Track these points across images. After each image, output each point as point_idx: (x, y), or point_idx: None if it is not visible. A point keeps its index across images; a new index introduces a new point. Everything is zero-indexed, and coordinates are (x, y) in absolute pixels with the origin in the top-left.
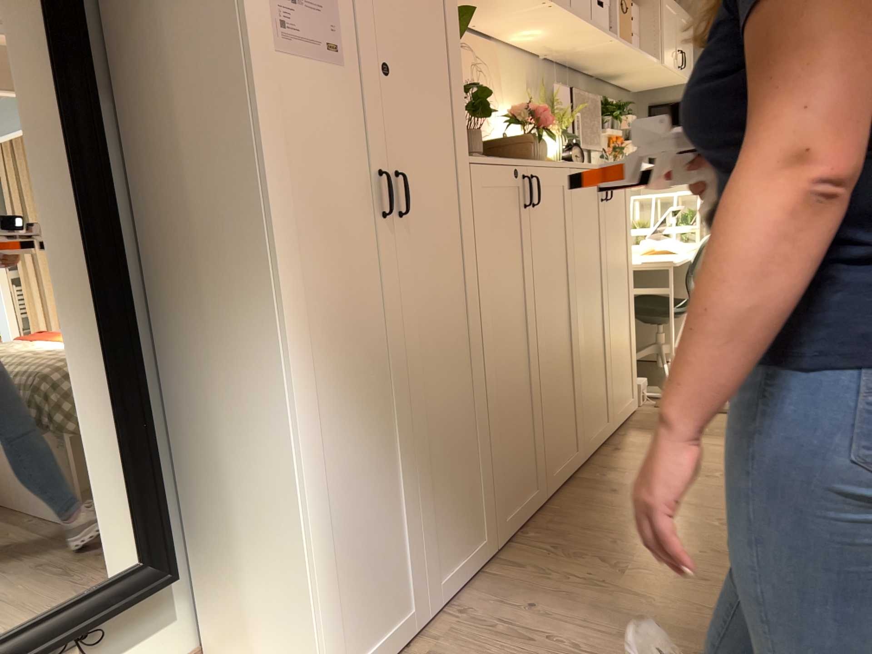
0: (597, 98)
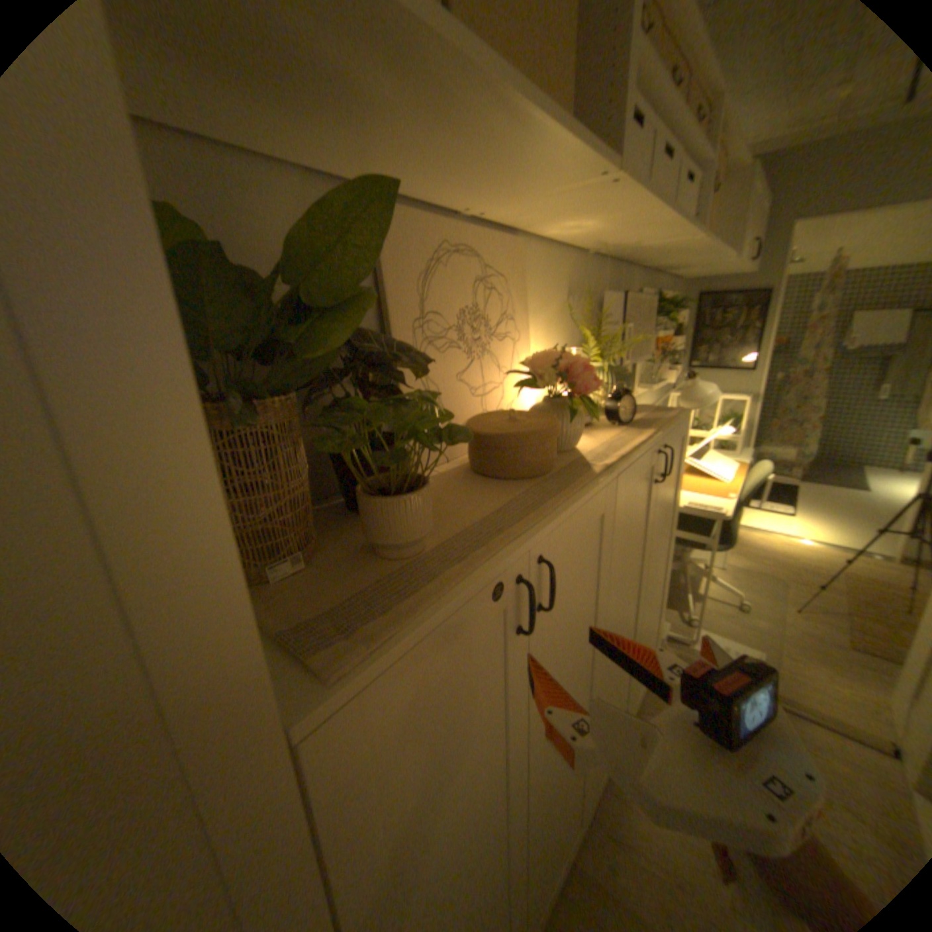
0: (656, 299)
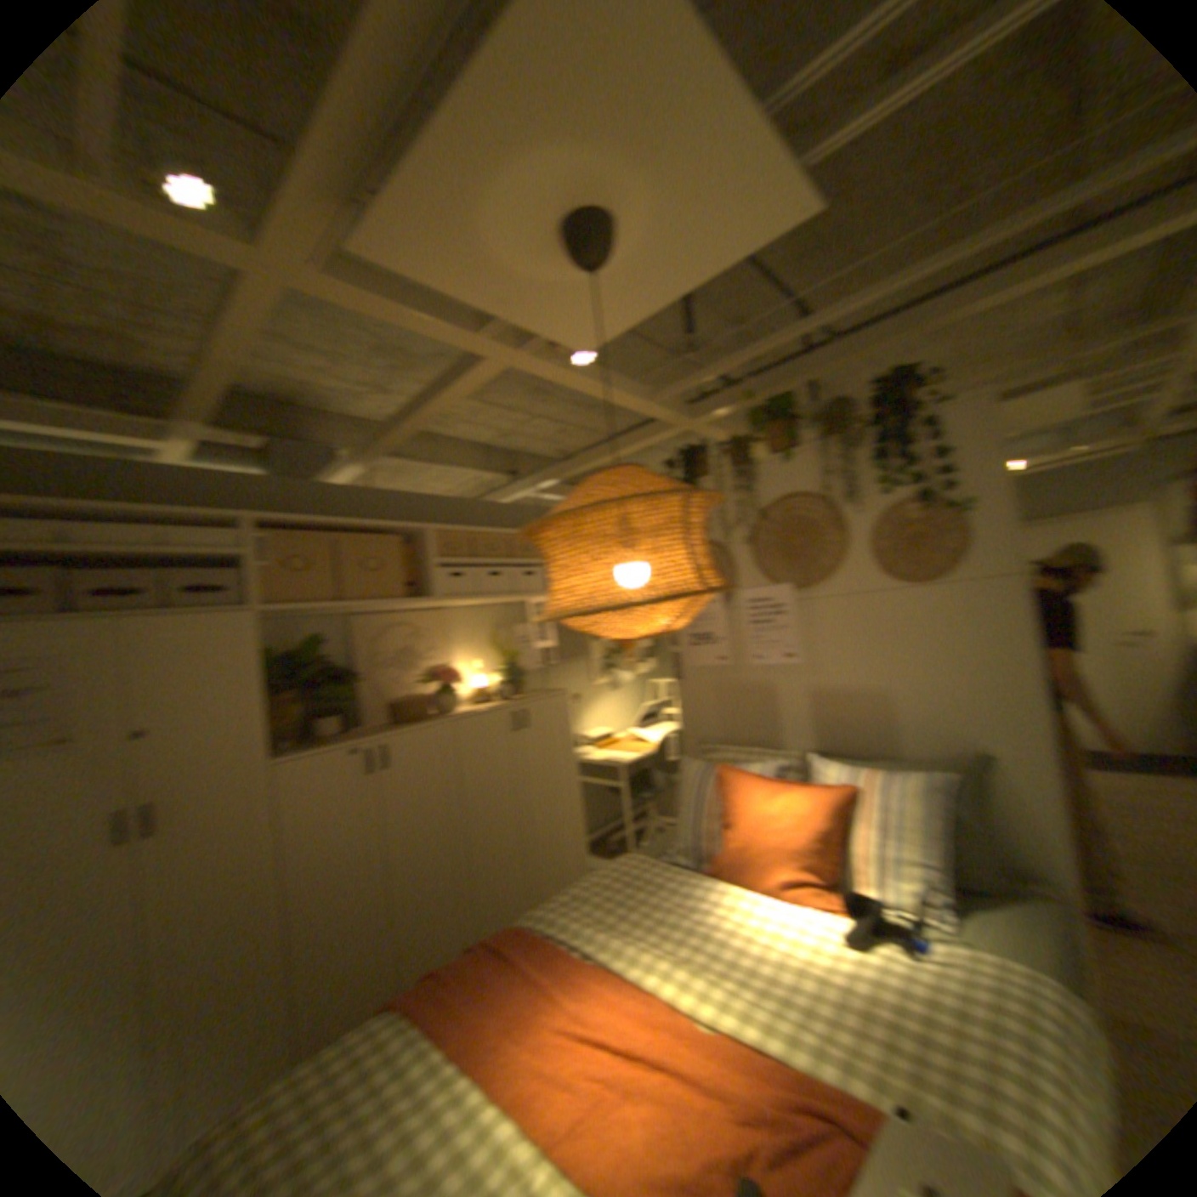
0: None
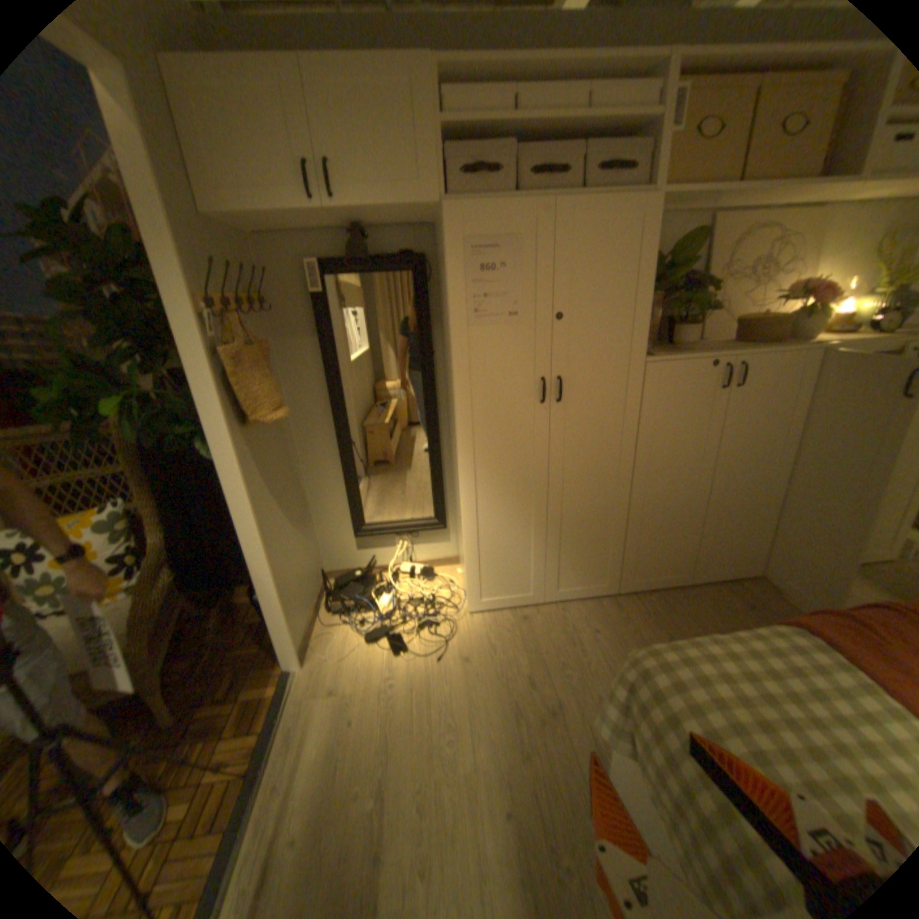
0: None
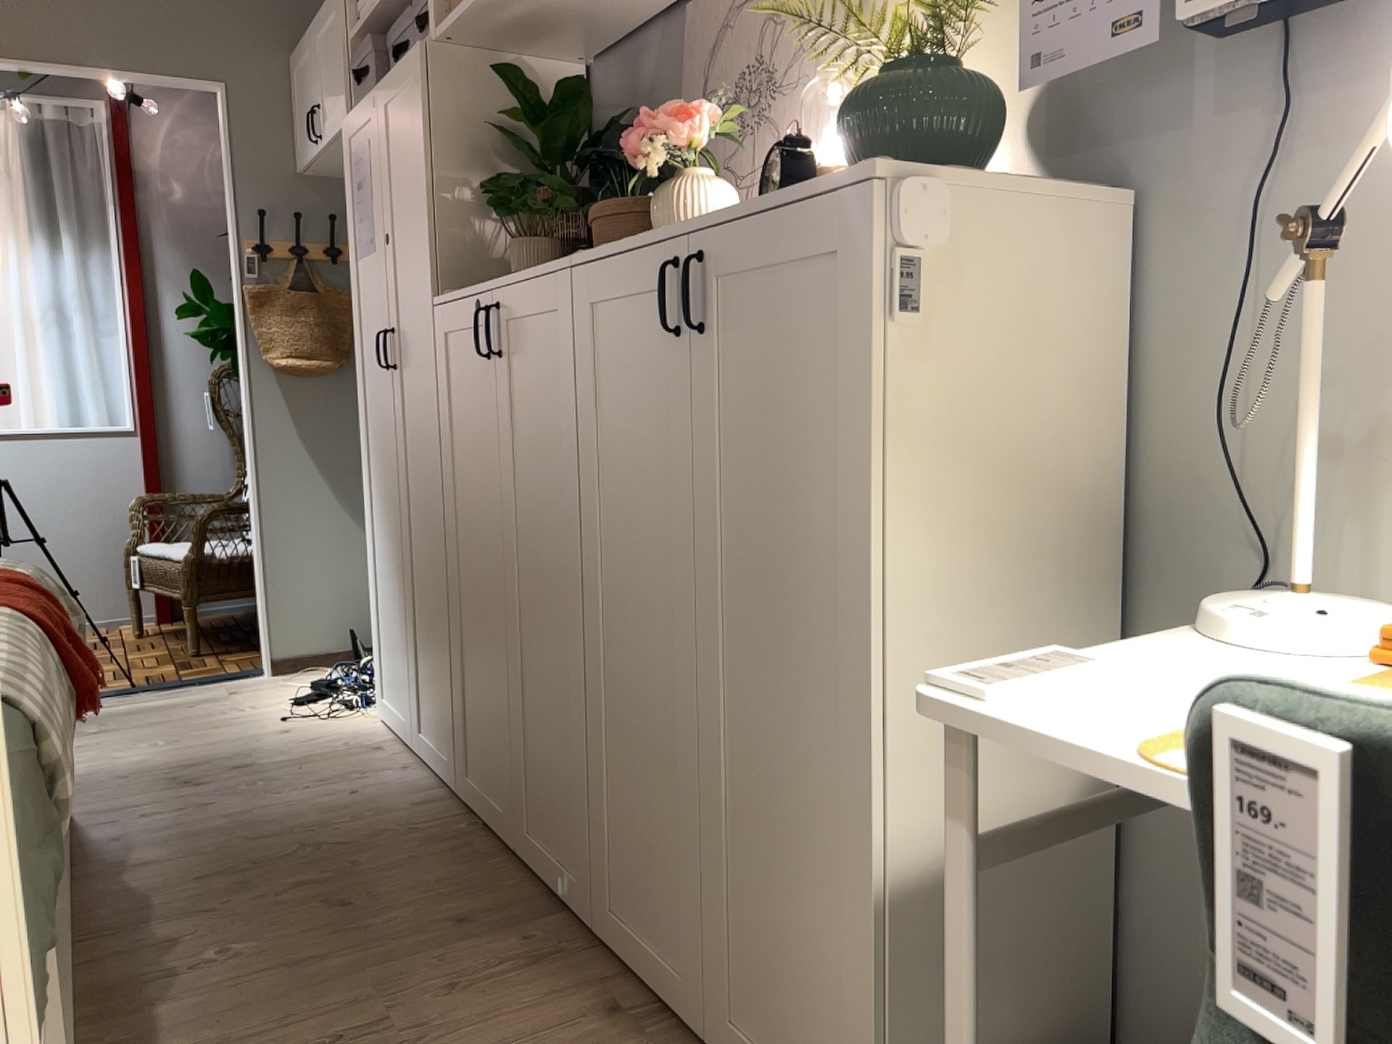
0: None
